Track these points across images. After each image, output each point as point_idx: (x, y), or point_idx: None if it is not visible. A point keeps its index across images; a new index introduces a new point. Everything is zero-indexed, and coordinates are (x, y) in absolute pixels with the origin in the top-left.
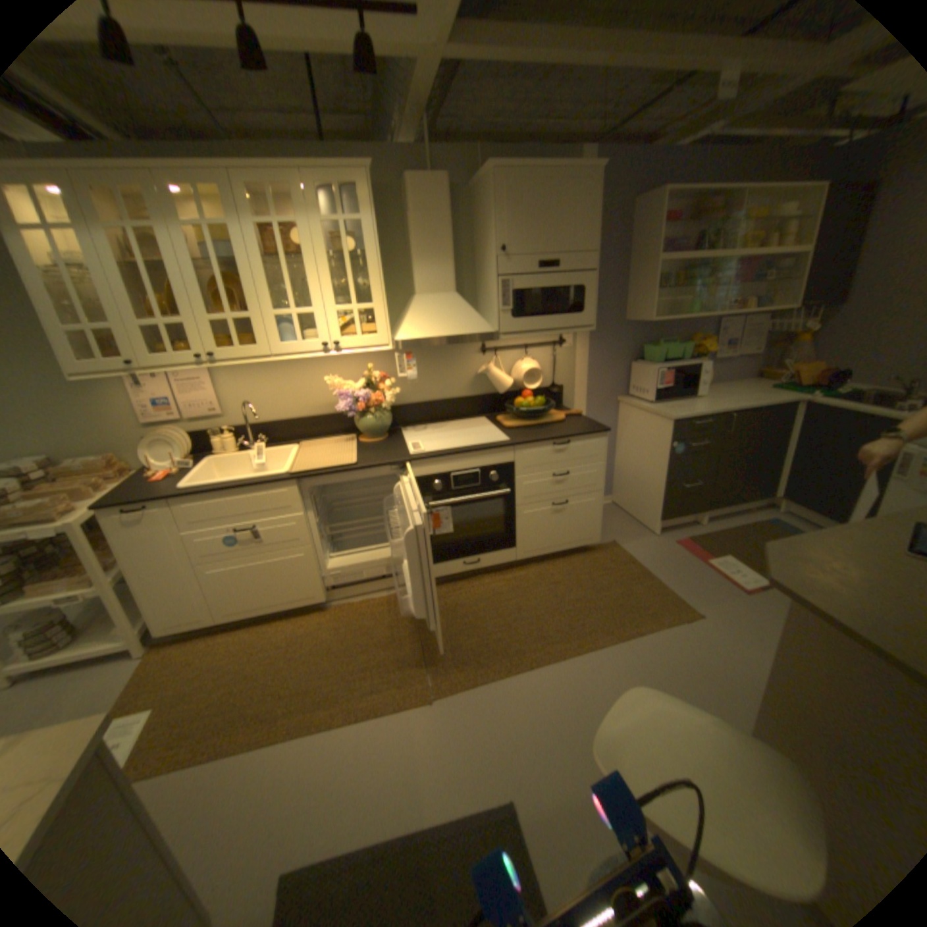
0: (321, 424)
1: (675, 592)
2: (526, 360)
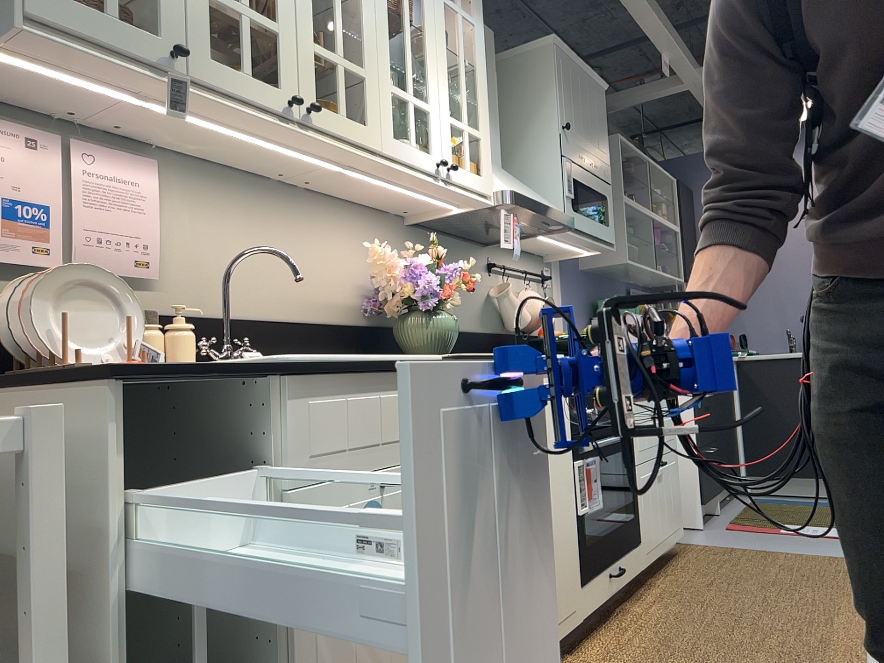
0: (320, 338)
1: (808, 553)
2: (529, 289)
